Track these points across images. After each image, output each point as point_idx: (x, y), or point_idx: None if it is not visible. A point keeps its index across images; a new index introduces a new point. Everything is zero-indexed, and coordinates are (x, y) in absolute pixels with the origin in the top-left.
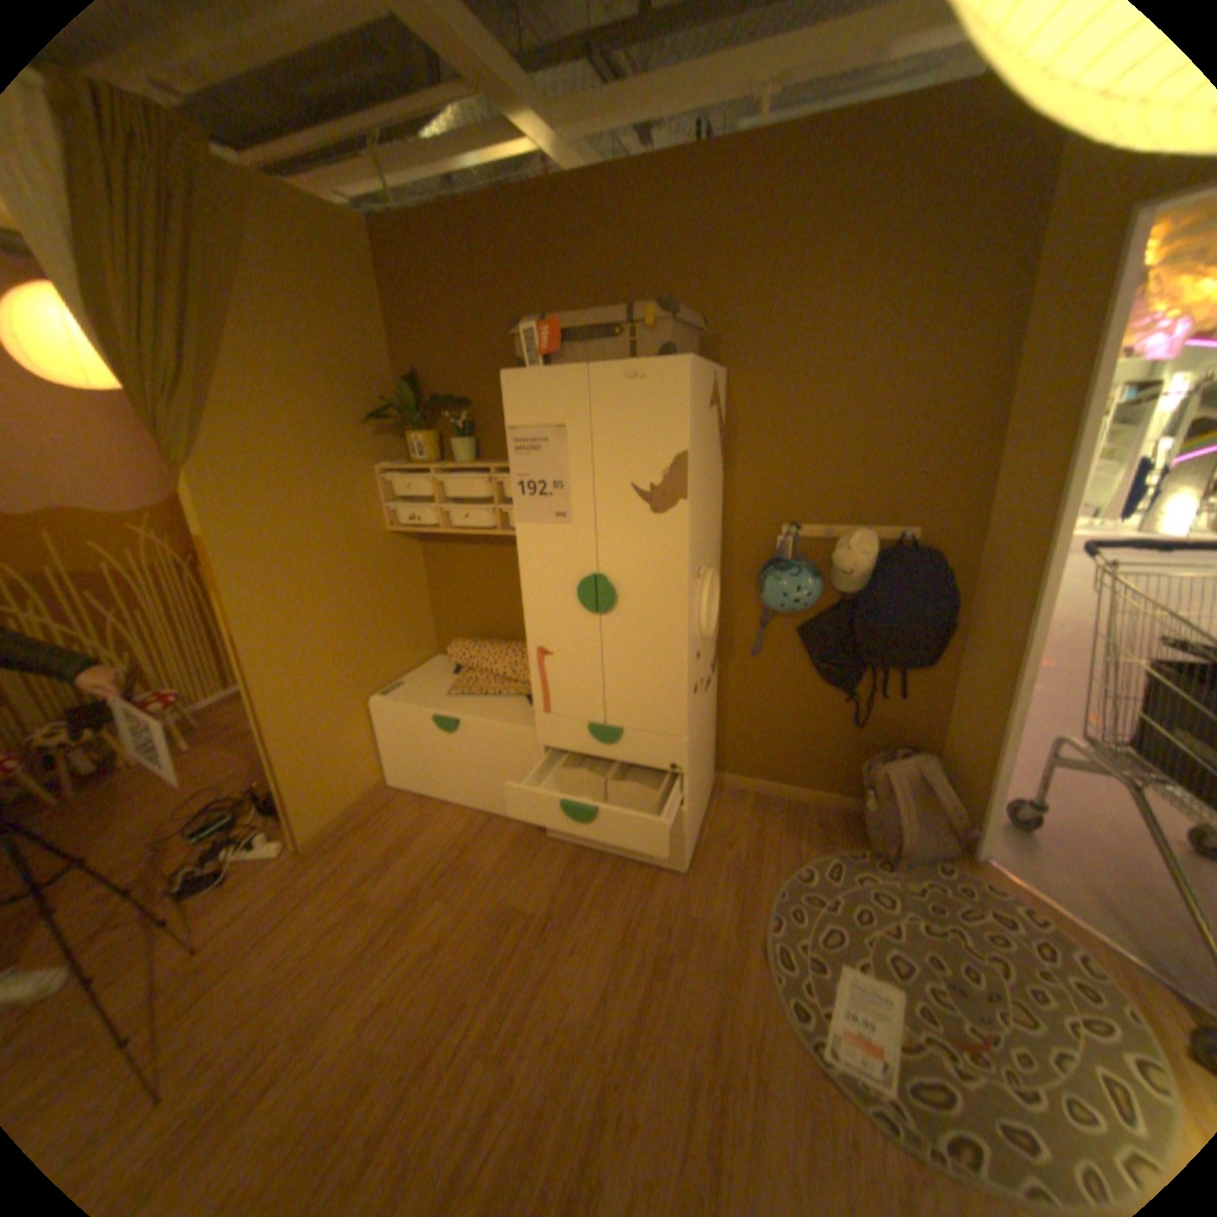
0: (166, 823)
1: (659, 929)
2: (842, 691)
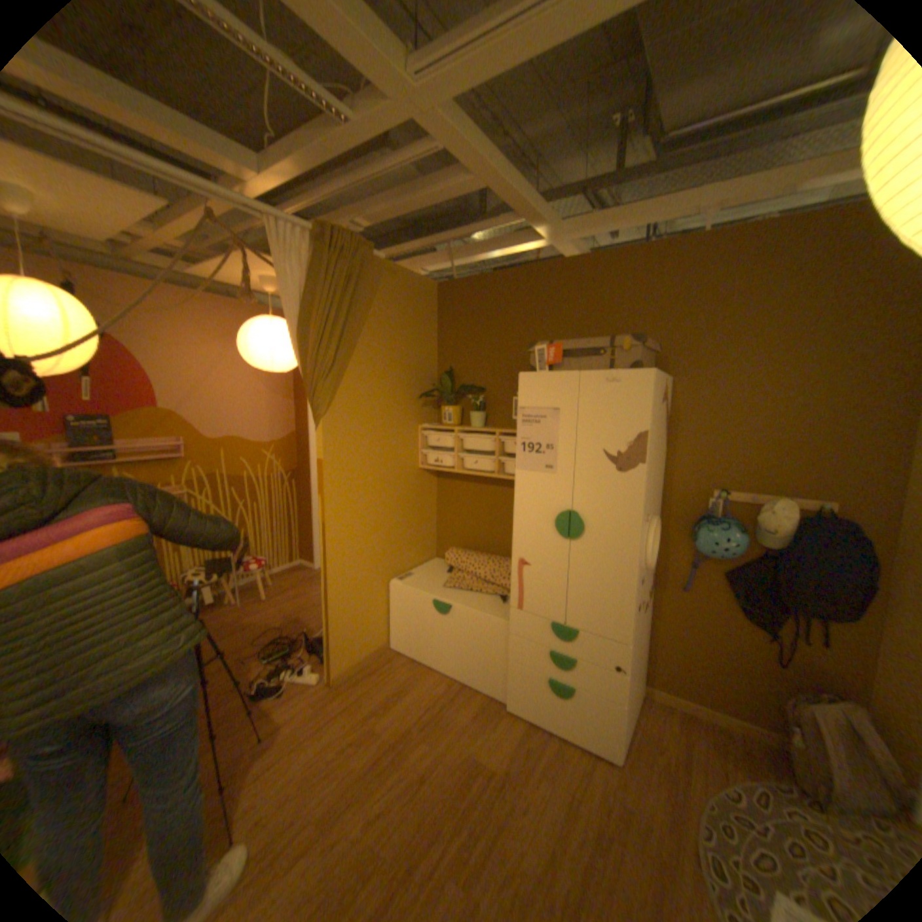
0: (249, 646)
1: (600, 810)
2: (766, 631)
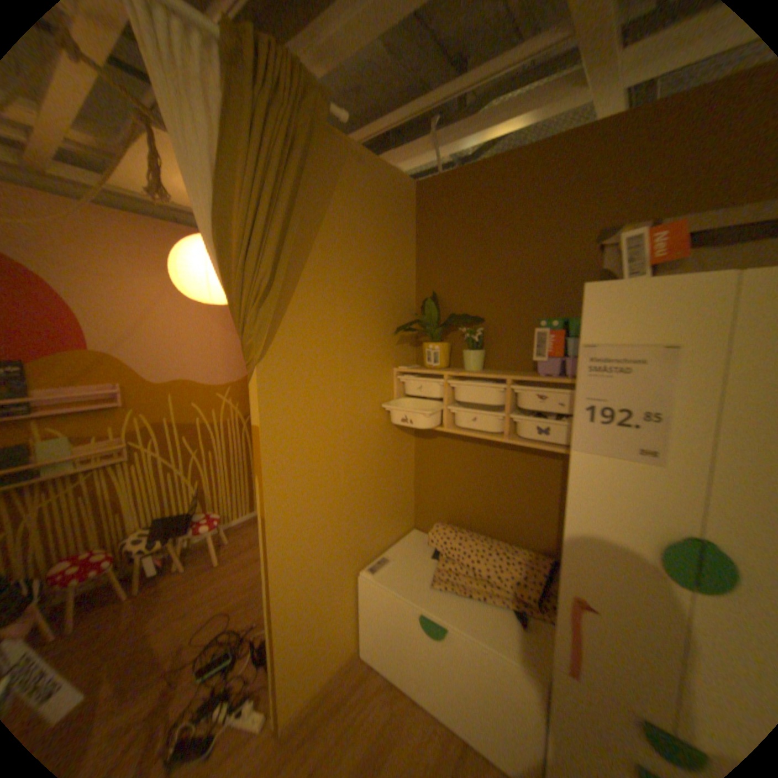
0: (187, 644)
1: None
2: None
